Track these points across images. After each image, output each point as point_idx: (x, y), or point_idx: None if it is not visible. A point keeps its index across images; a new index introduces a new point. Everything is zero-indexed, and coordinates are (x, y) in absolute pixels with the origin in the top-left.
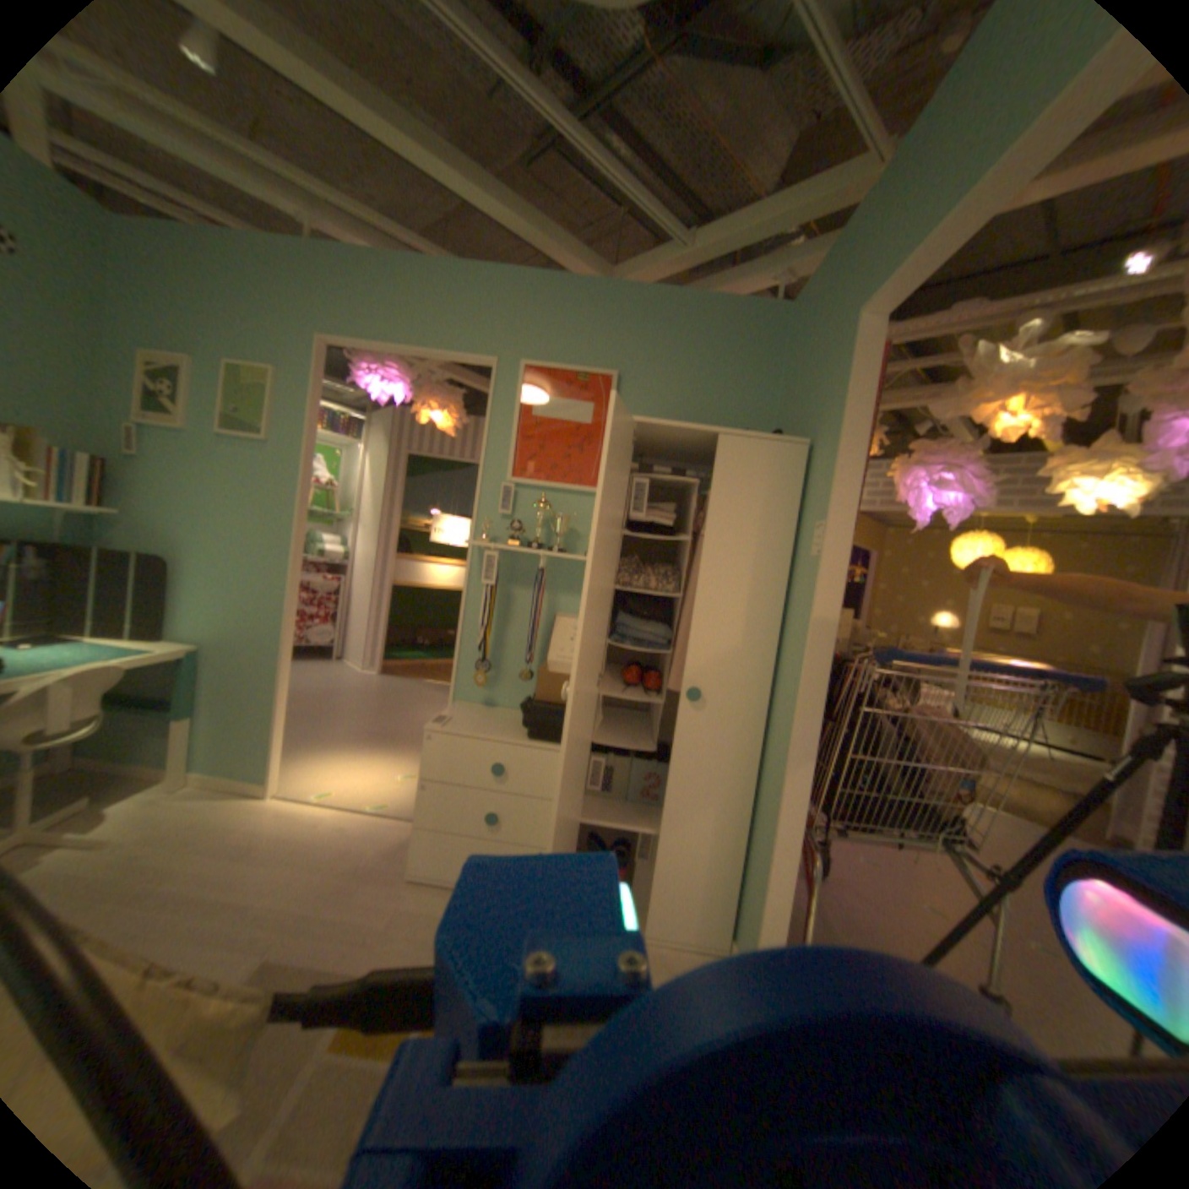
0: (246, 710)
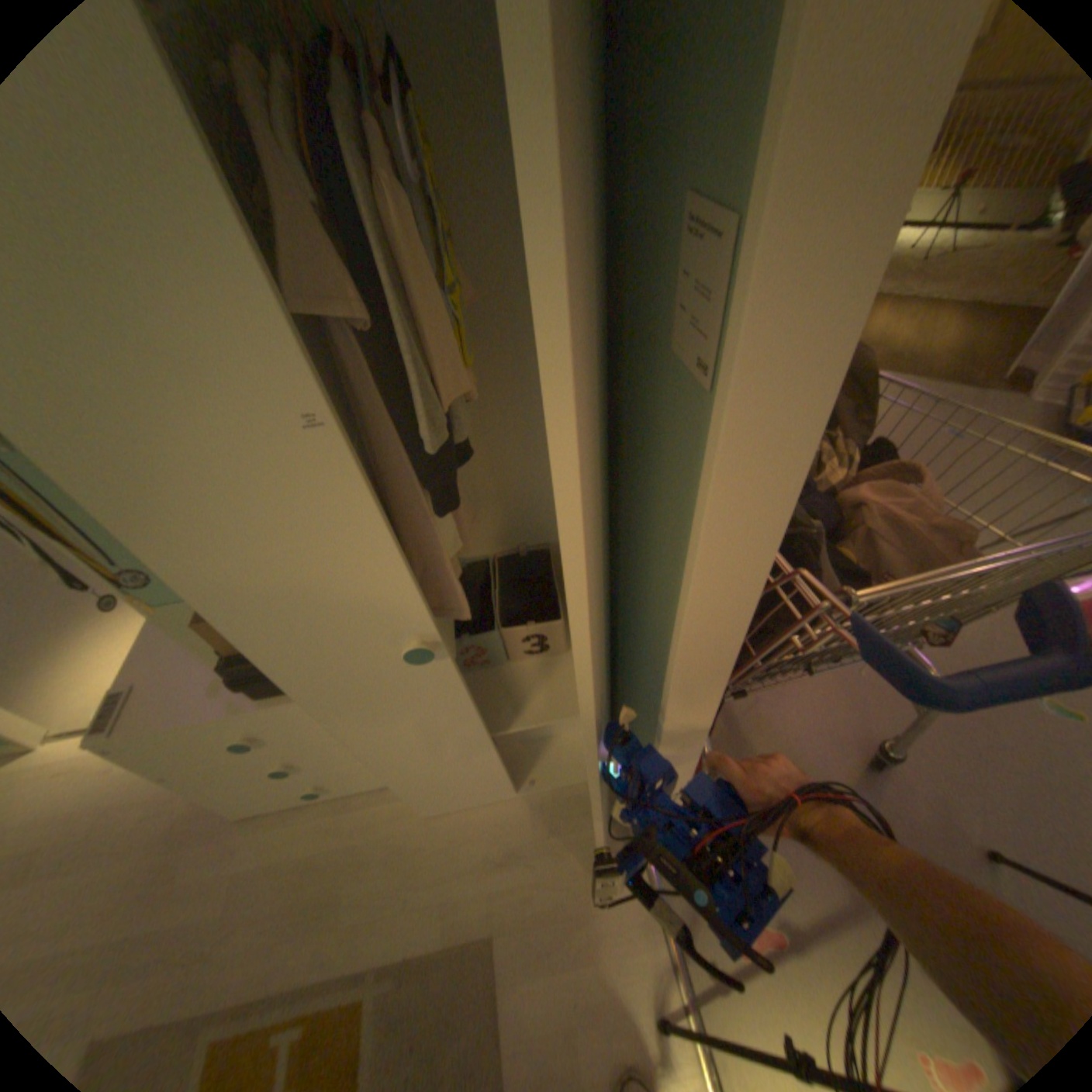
0: None
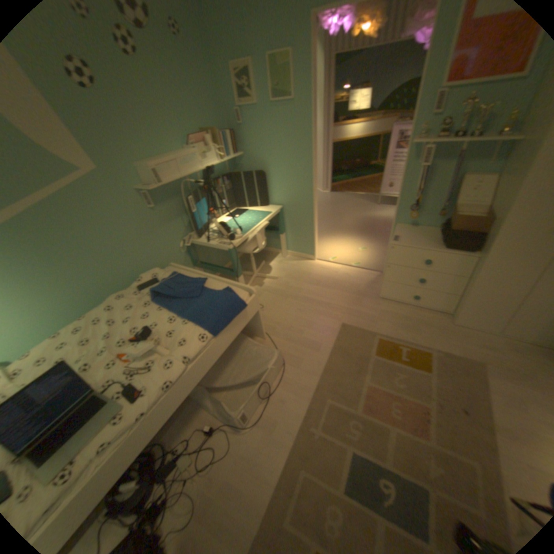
0: (303, 228)
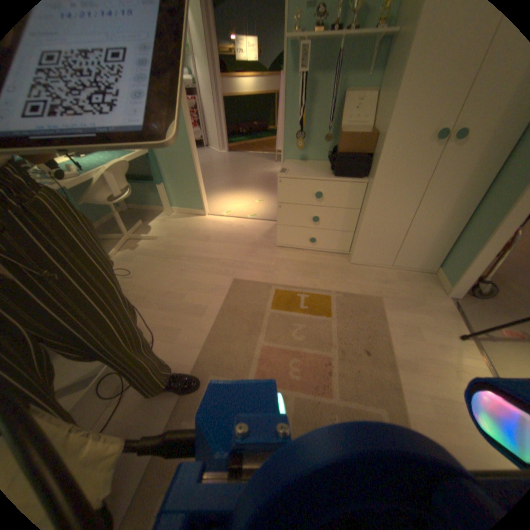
0: (184, 175)
